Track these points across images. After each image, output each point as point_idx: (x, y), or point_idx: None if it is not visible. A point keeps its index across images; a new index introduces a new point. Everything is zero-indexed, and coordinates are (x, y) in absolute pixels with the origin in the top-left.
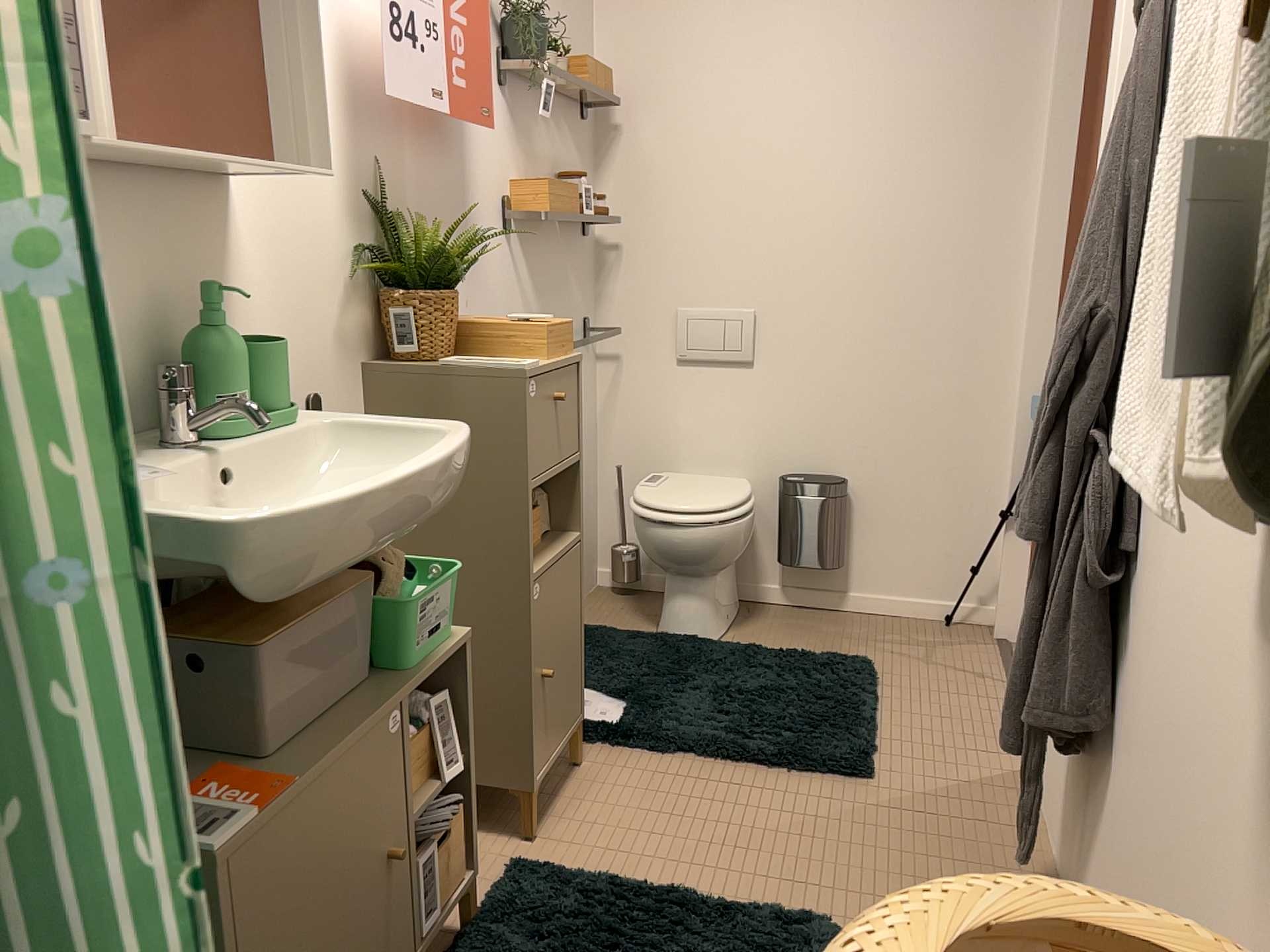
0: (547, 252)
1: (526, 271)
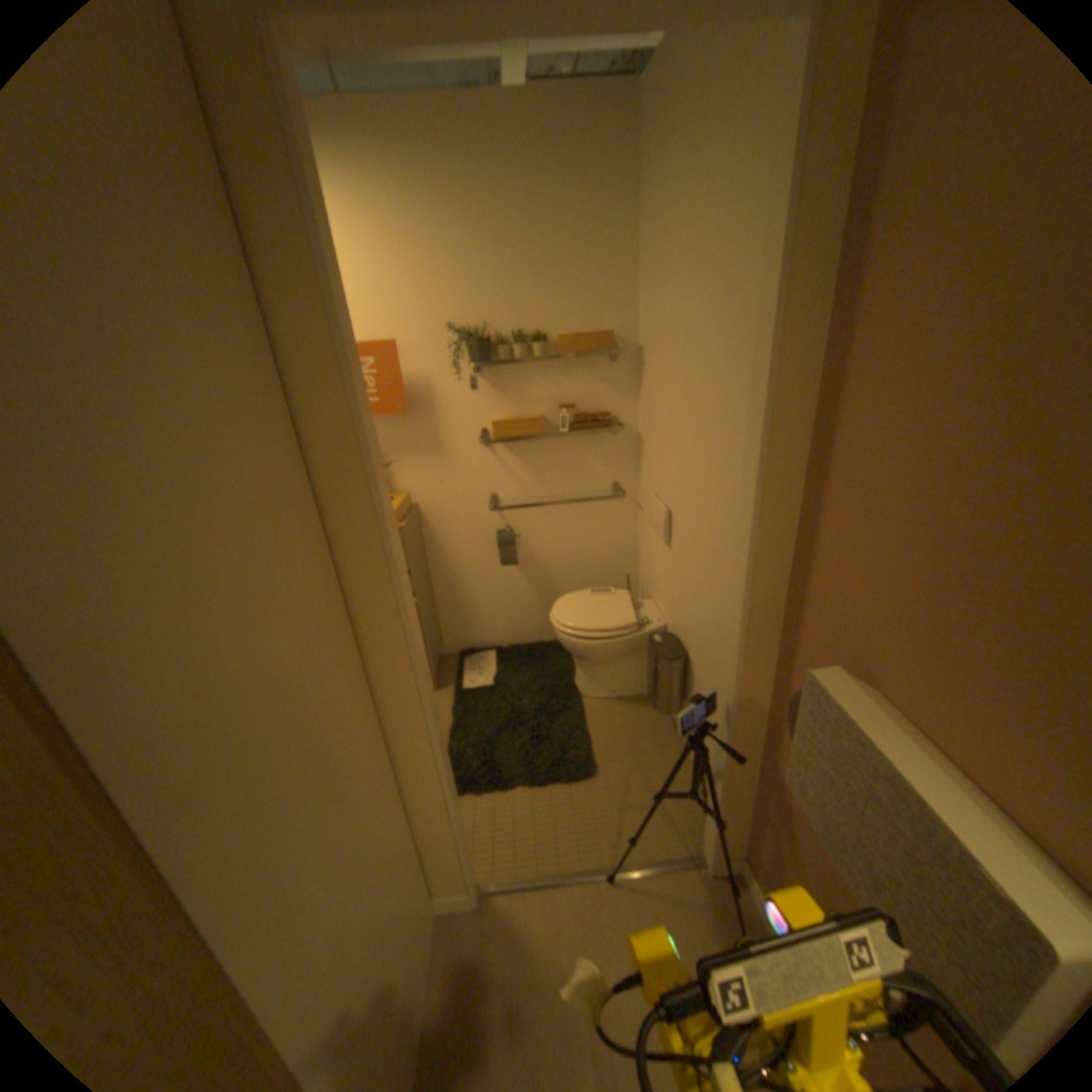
0: (545, 450)
1: (513, 463)
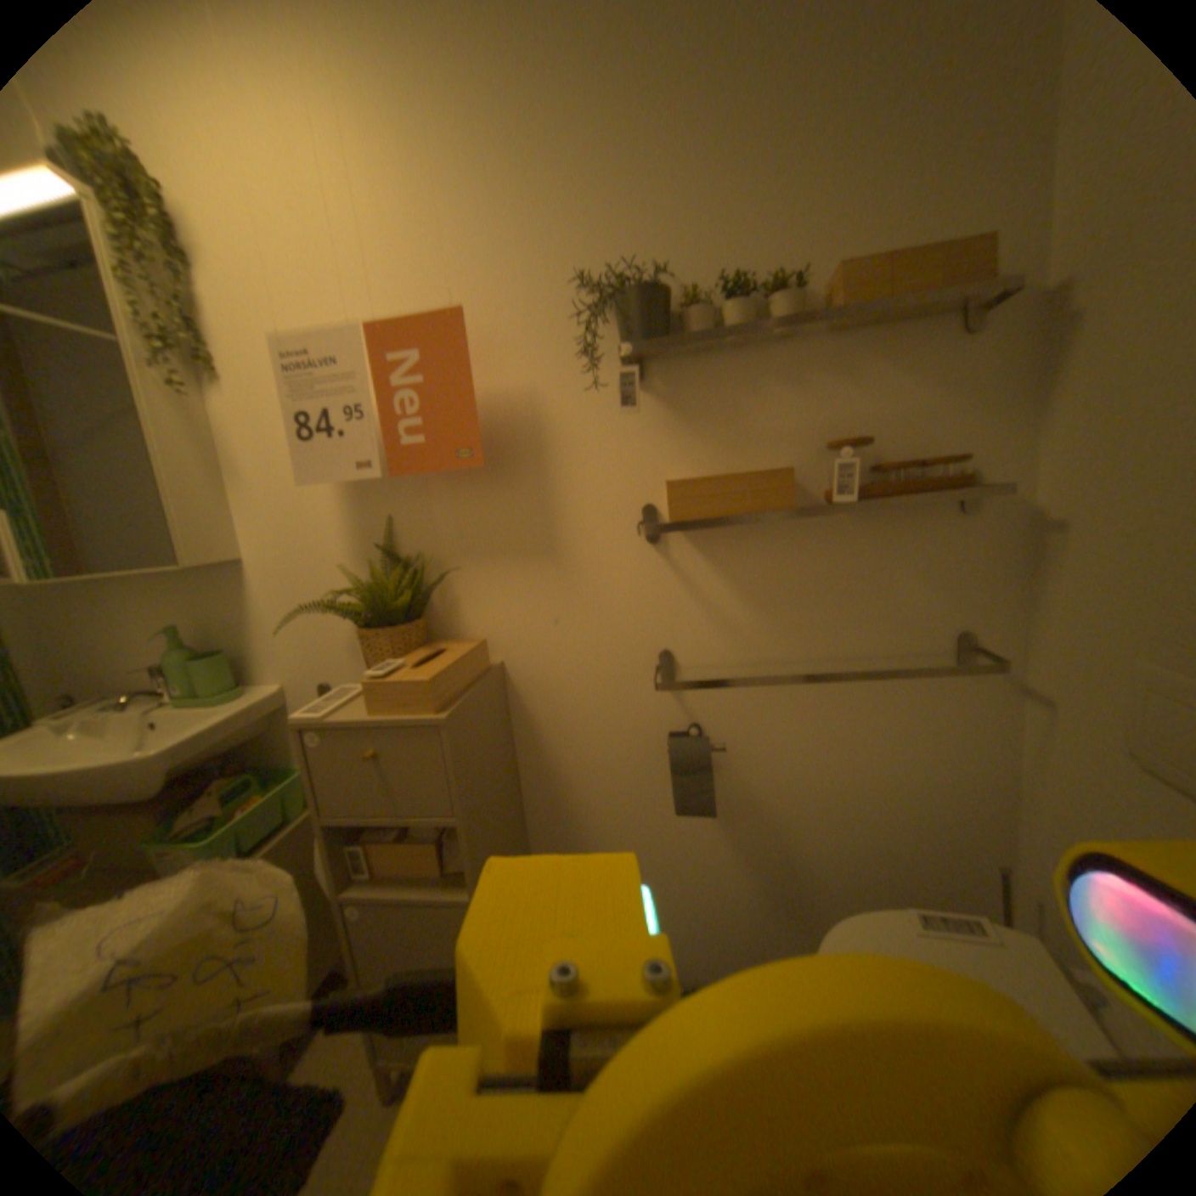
0: (792, 548)
1: (715, 578)
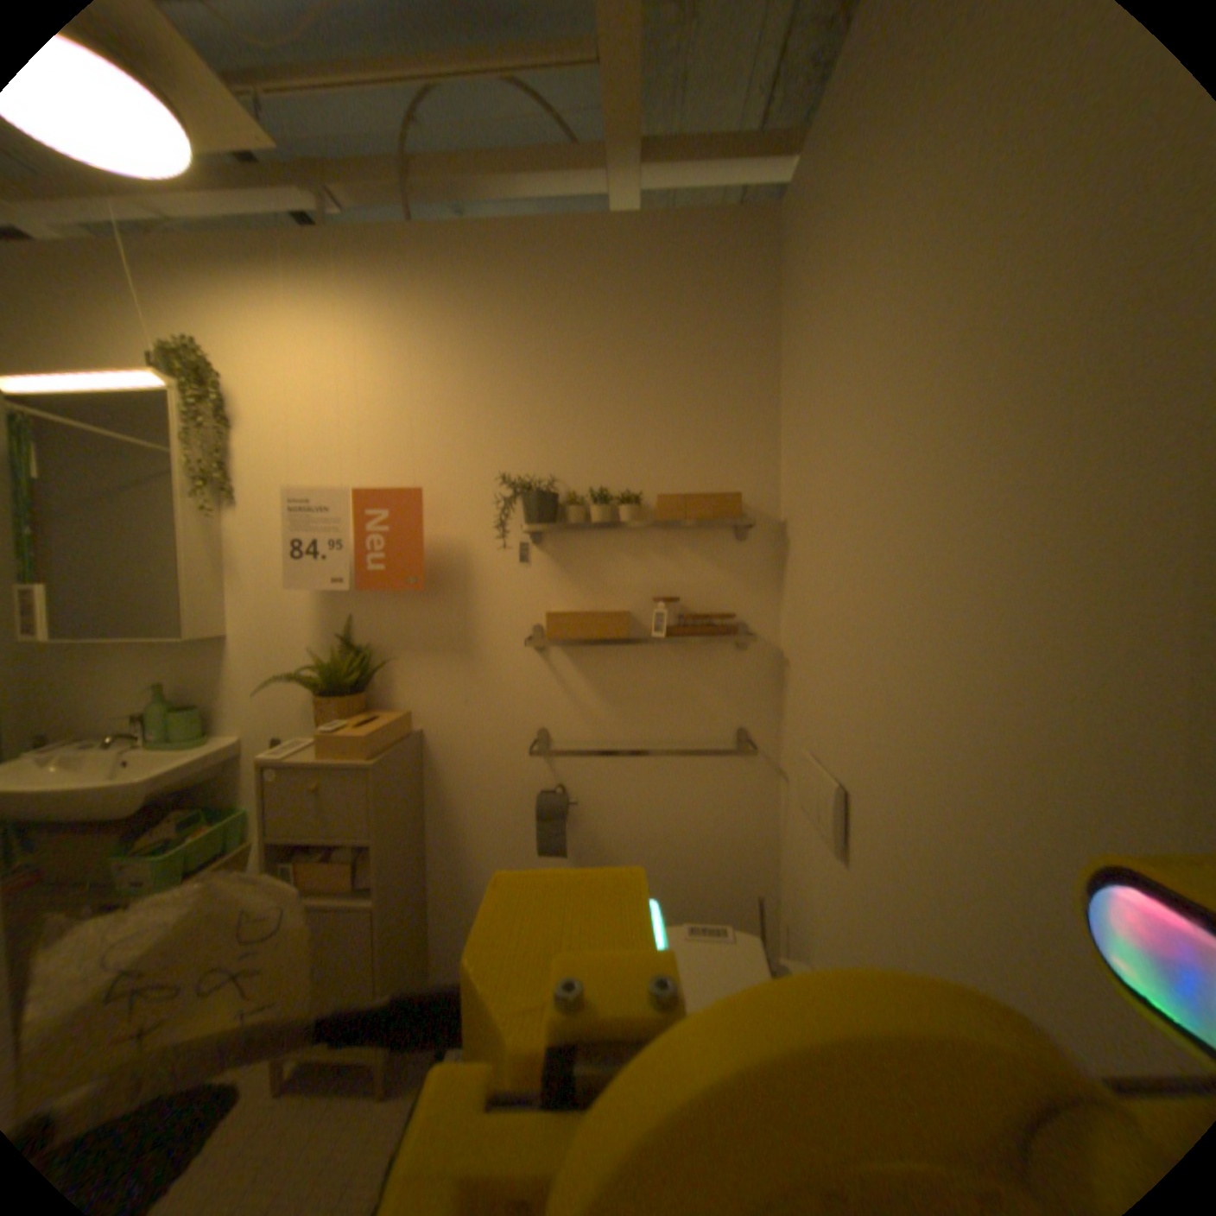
0: (631, 661)
1: (579, 678)
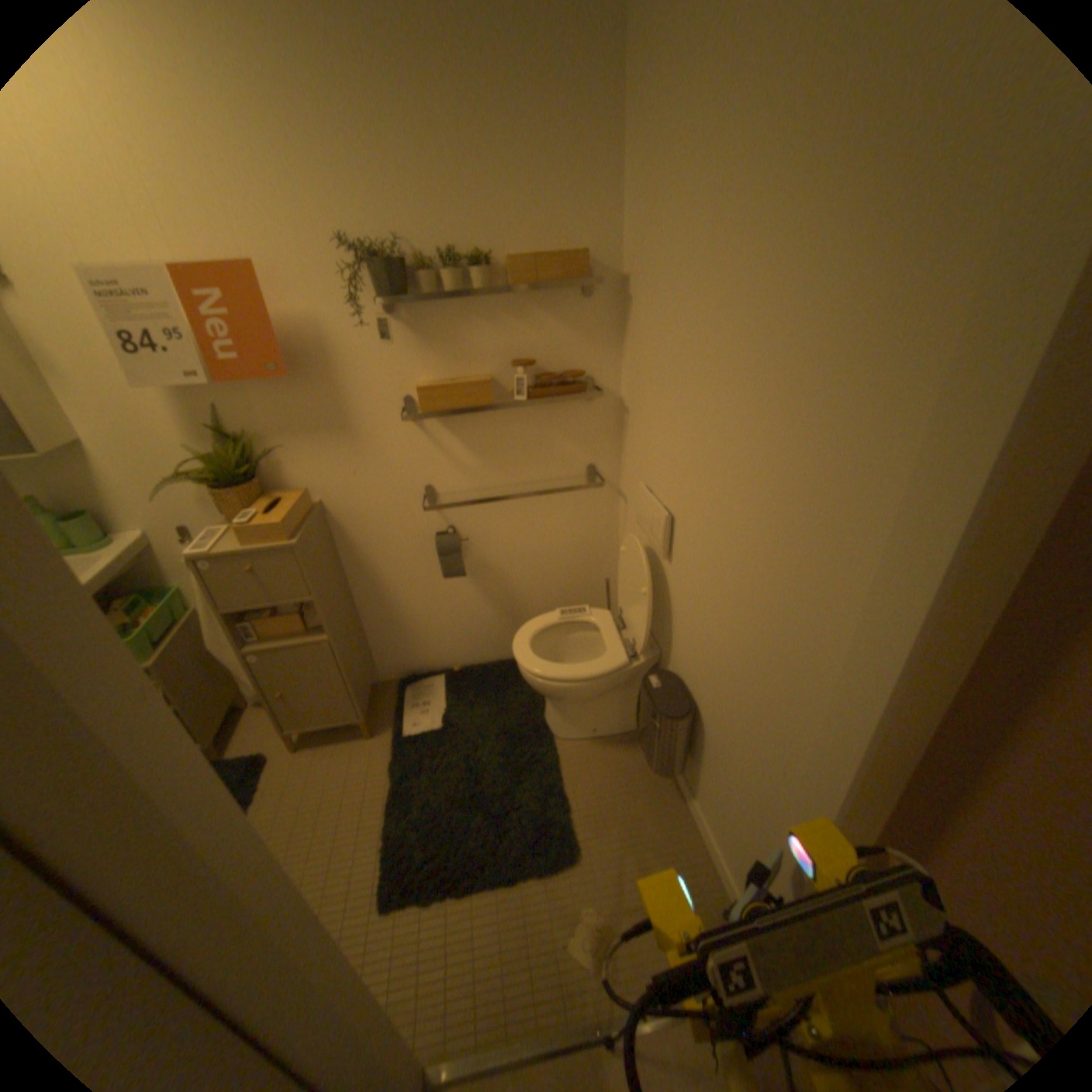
0: (496, 423)
1: (453, 442)
